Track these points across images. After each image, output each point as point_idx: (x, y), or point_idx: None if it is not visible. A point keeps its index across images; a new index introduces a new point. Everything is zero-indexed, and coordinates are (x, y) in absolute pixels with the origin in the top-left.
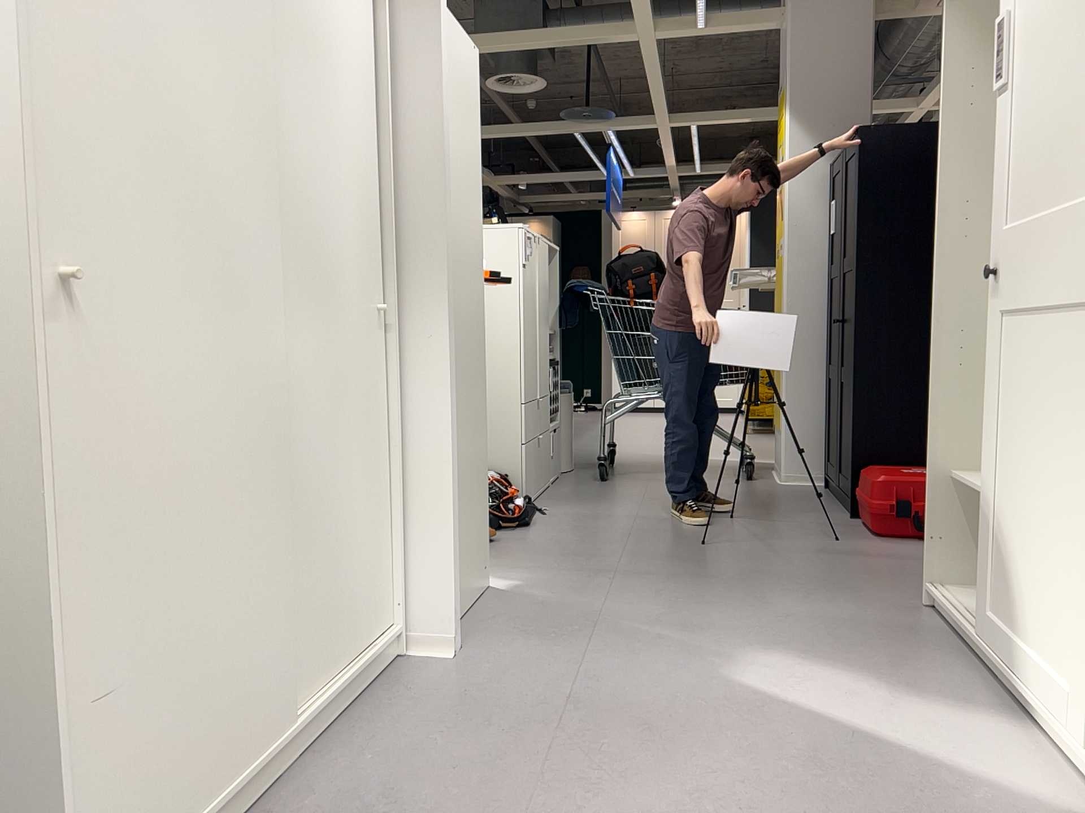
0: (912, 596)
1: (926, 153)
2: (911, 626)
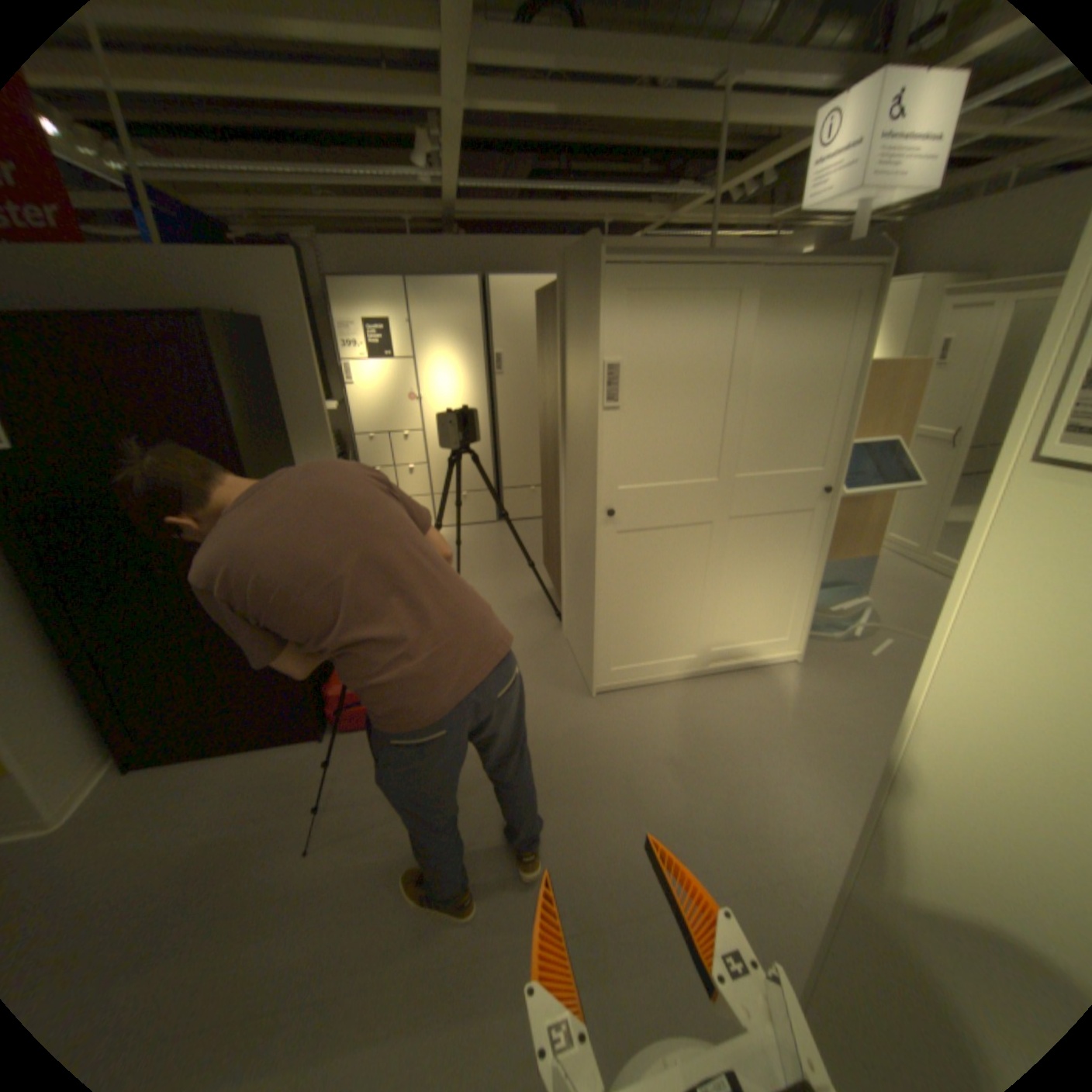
0: (577, 702)
1: (245, 350)
2: (639, 703)
